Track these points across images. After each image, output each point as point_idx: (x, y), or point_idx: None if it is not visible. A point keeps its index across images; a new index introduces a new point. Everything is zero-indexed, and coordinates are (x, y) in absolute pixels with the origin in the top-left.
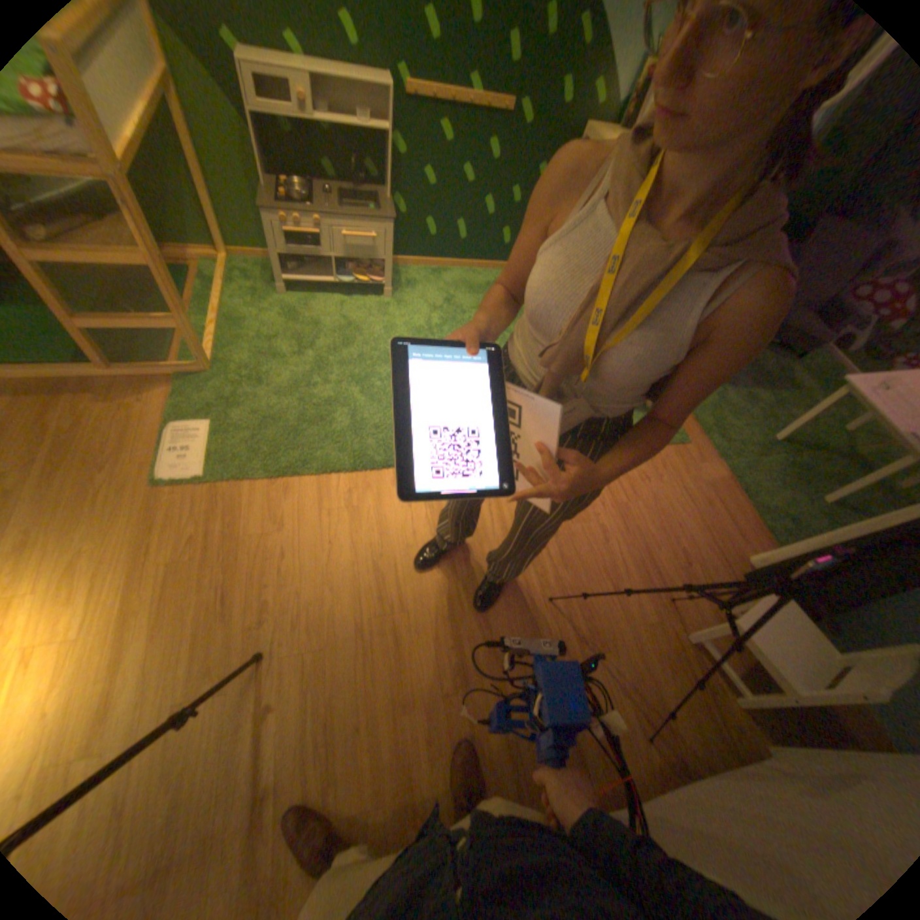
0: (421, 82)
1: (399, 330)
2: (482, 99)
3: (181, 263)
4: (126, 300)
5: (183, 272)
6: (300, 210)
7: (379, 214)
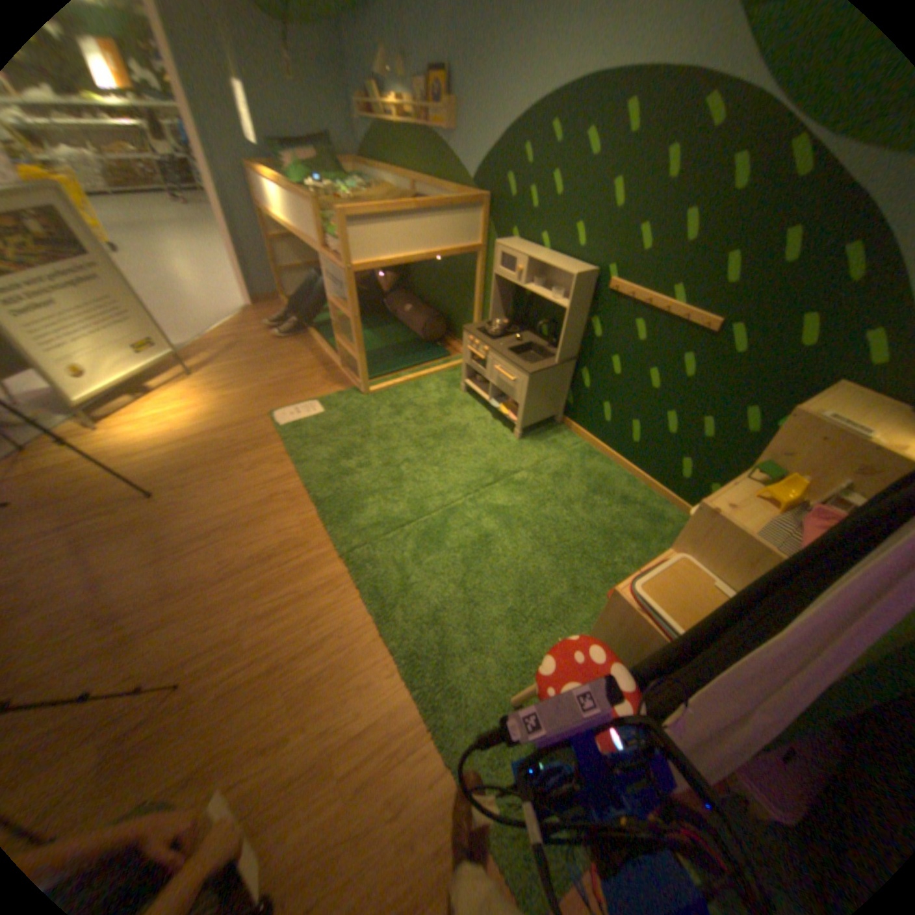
0: (624, 281)
1: (482, 460)
2: (679, 308)
3: (454, 353)
4: (402, 353)
5: (444, 356)
6: (482, 340)
7: (525, 366)
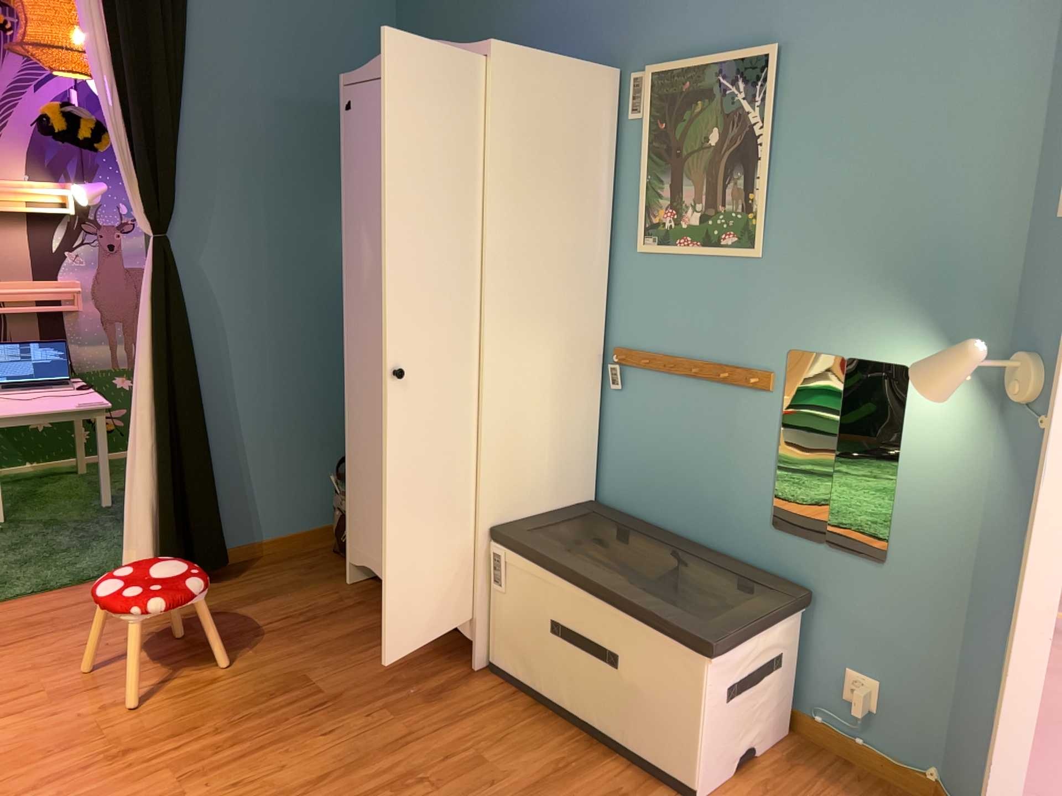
0: None
1: None
2: None
3: None
4: None
5: None
6: None
7: None
